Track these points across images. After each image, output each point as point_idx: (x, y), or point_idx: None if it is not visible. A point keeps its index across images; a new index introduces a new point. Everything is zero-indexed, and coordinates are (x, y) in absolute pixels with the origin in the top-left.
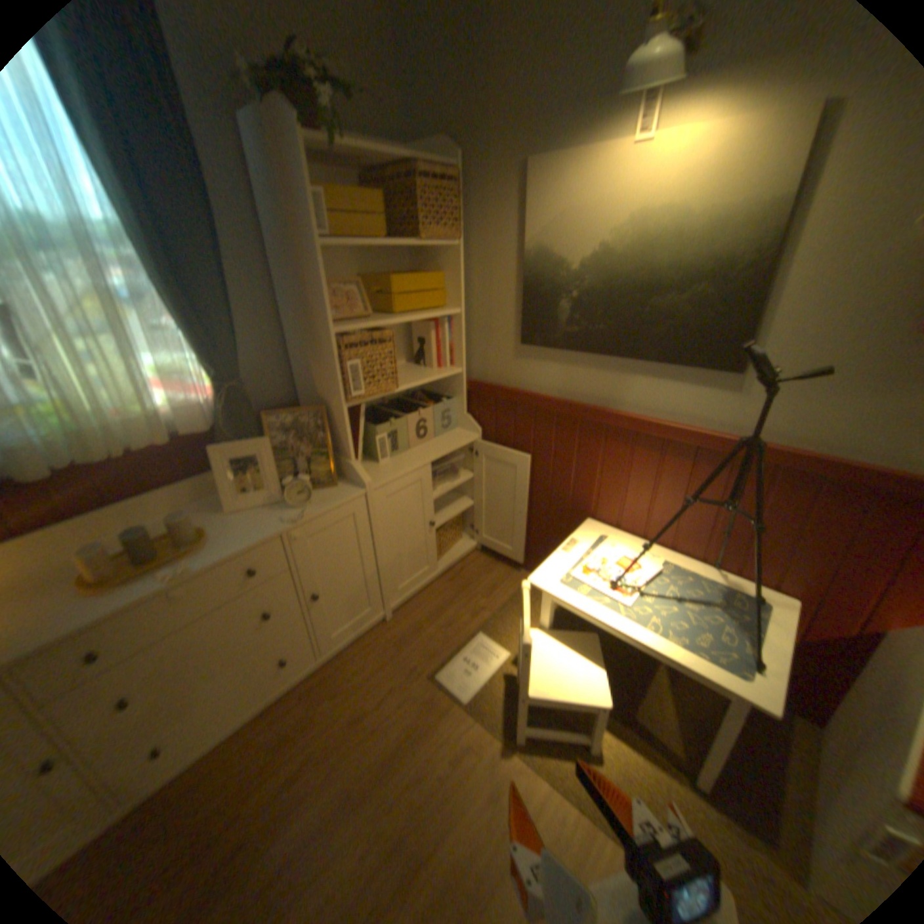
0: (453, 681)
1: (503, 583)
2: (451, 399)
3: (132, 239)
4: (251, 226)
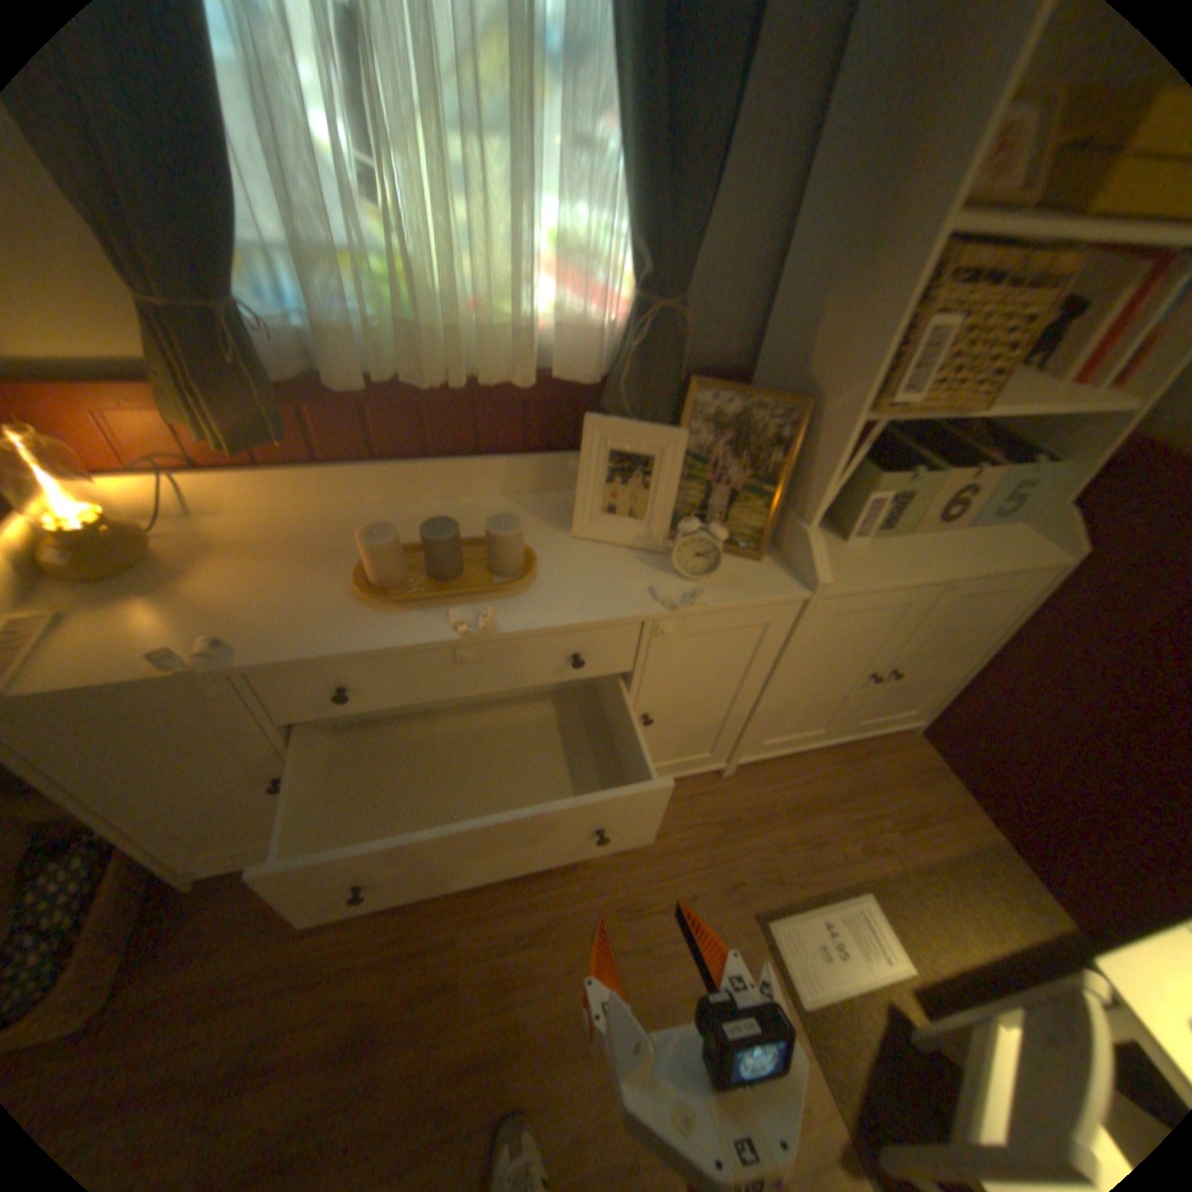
0: (798, 950)
1: (945, 824)
2: (1056, 459)
3: None
4: None
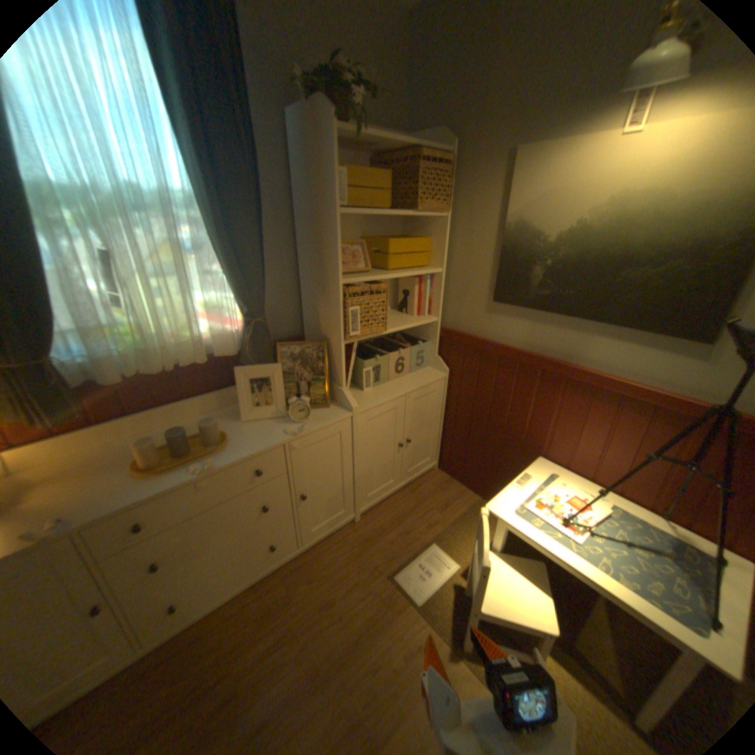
0: (409, 582)
1: (456, 501)
2: (425, 342)
3: (202, 203)
4: (286, 196)
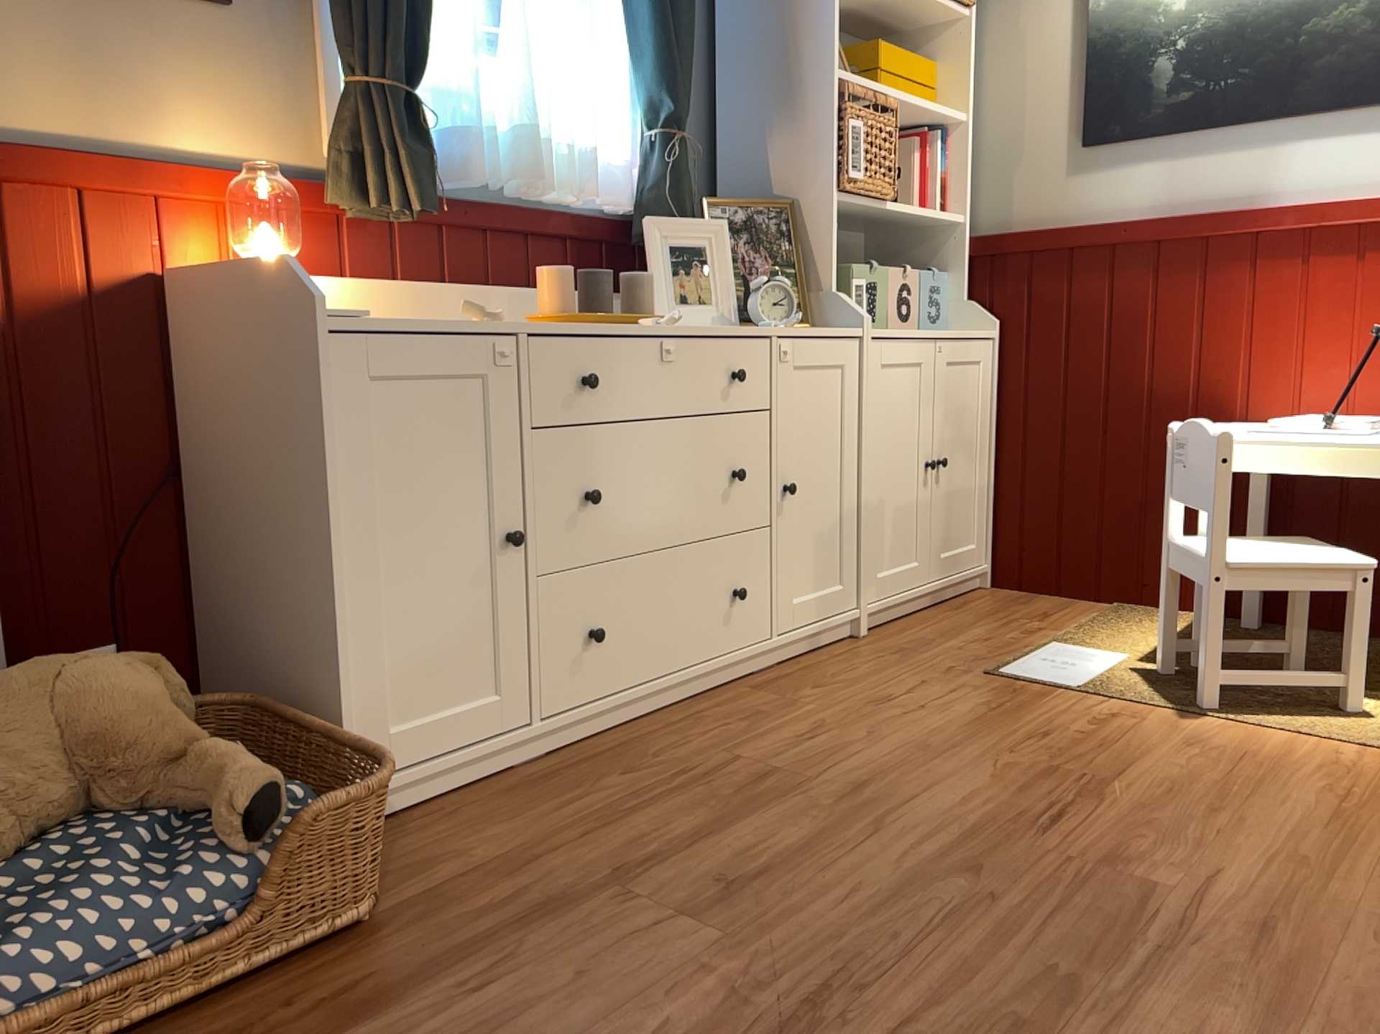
0: (1035, 671)
1: (1061, 609)
2: (938, 275)
3: None
4: None
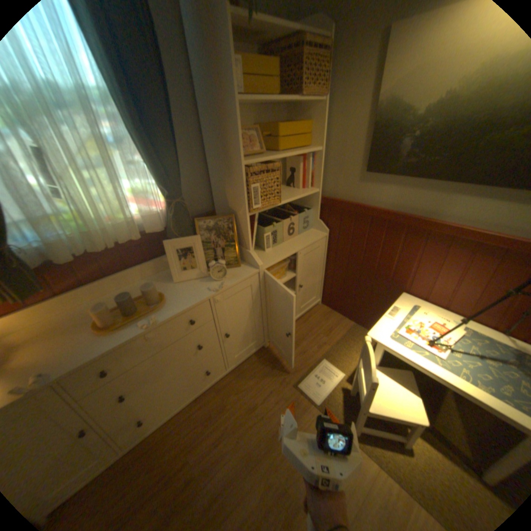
0: (309, 388)
1: (337, 327)
2: (309, 209)
3: (116, 98)
4: (189, 89)
